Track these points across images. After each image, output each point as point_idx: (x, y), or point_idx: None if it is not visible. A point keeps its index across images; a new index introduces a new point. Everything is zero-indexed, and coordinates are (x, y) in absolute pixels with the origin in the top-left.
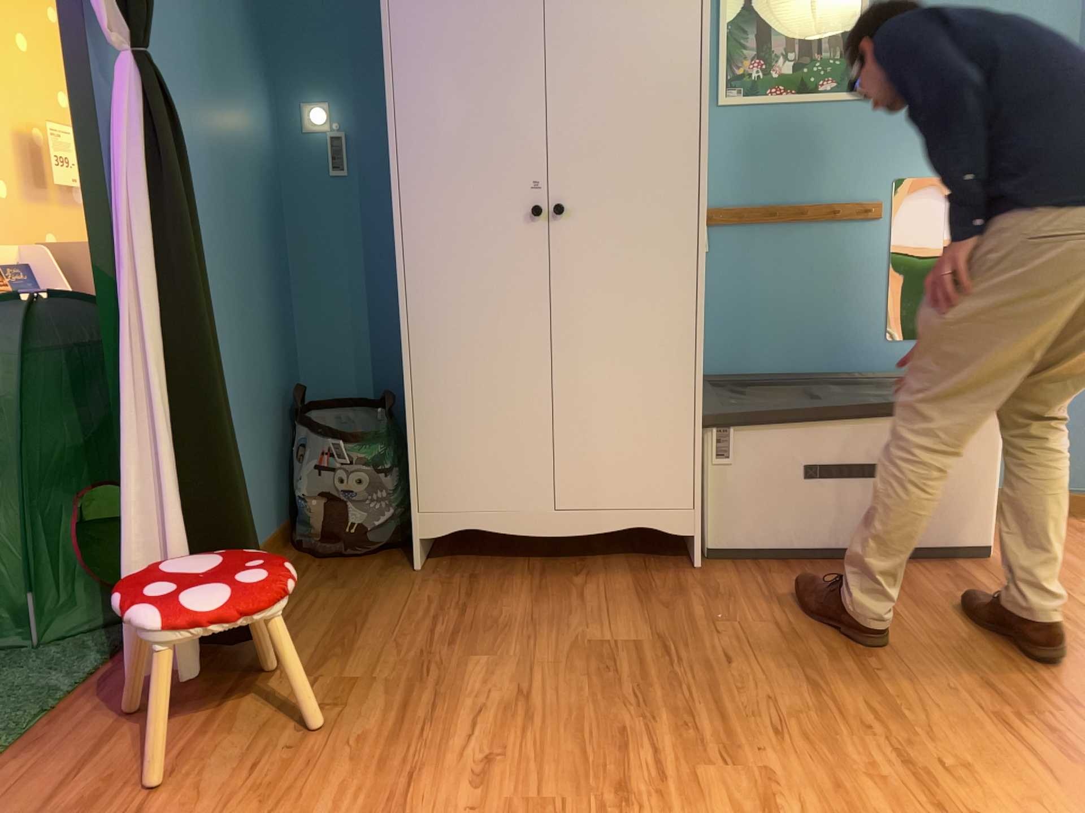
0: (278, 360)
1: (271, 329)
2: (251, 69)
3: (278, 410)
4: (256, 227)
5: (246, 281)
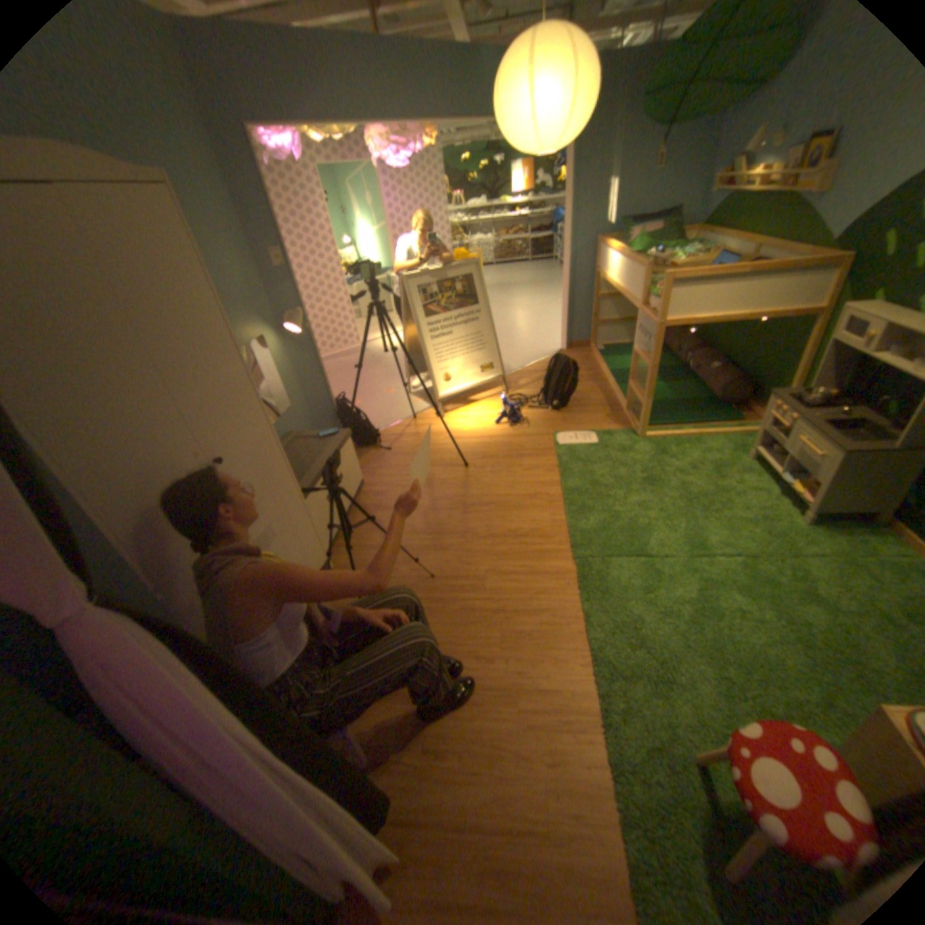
0: None
1: None
2: None
3: None
4: None
5: None
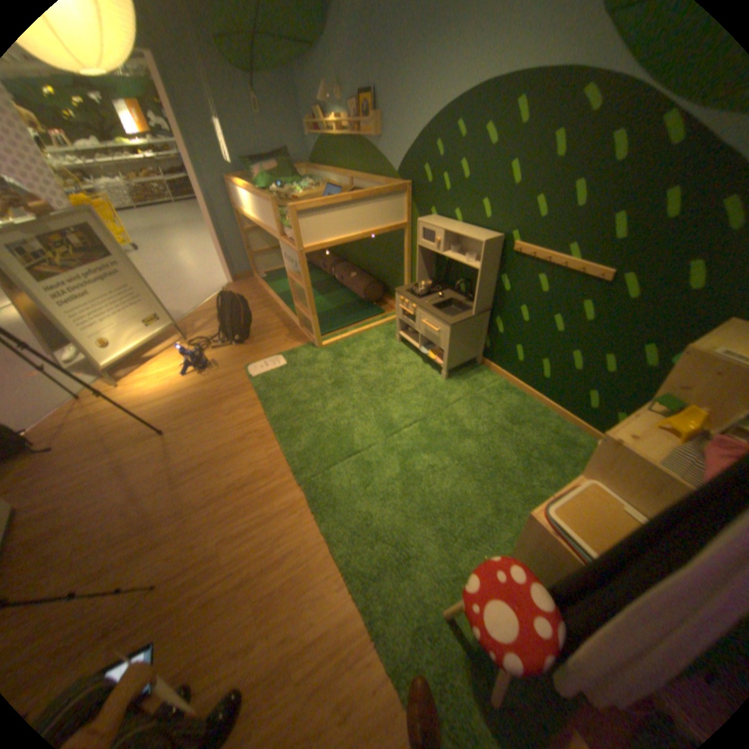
0: None
1: None
2: None
3: None
4: None
5: None
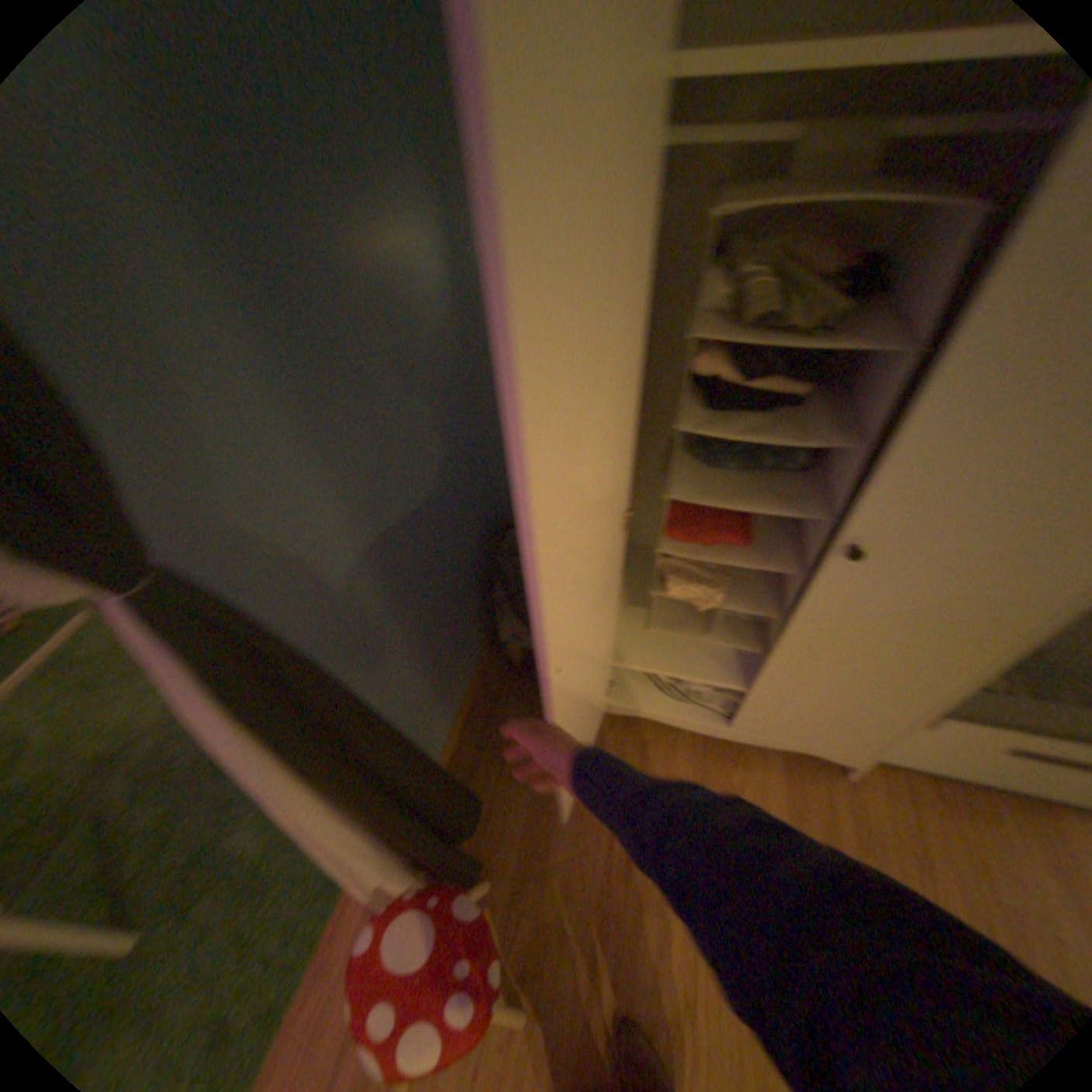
0: (472, 521)
1: (462, 506)
2: (394, 196)
3: (476, 560)
4: (435, 425)
5: (431, 499)
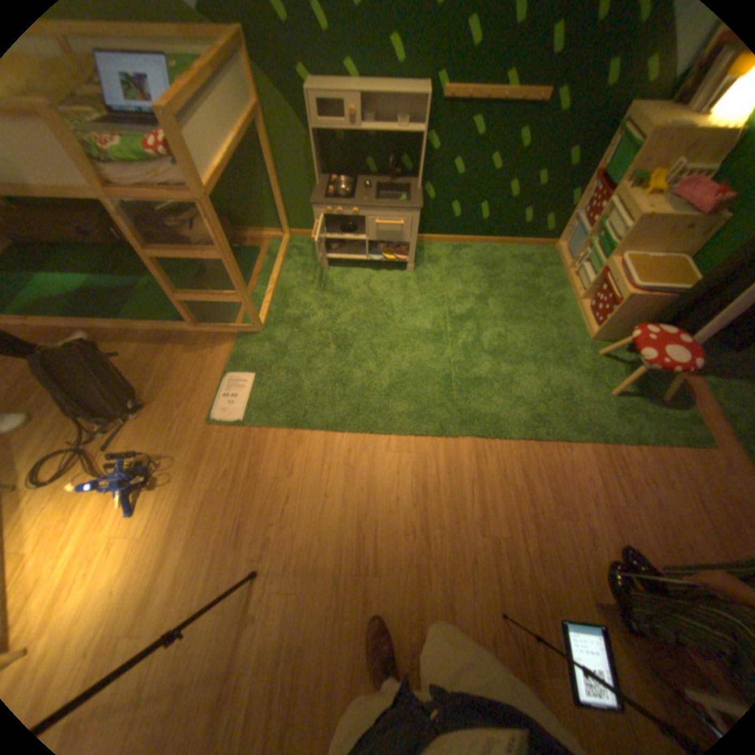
0: None
1: None
2: None
3: None
4: None
5: None
